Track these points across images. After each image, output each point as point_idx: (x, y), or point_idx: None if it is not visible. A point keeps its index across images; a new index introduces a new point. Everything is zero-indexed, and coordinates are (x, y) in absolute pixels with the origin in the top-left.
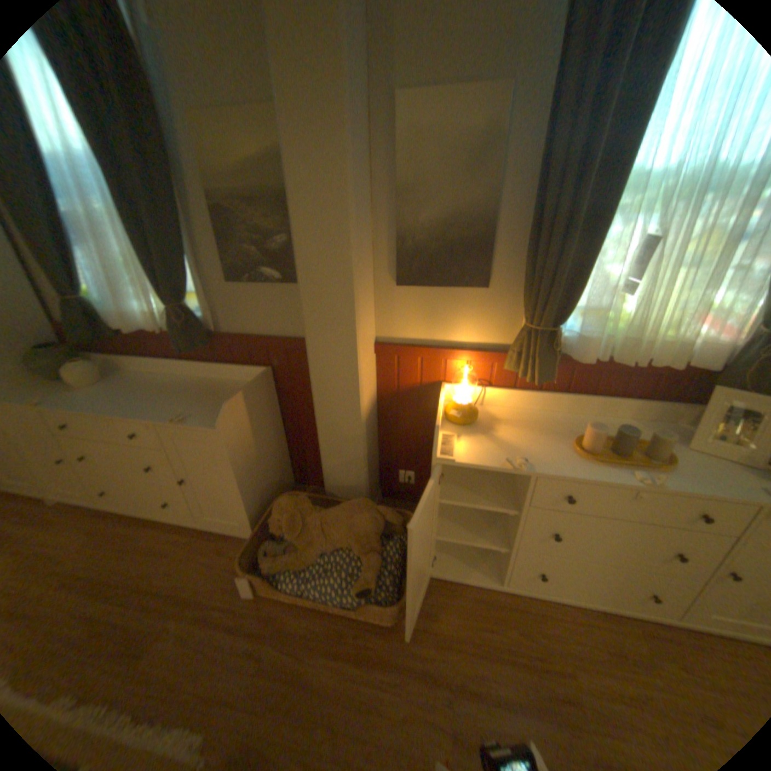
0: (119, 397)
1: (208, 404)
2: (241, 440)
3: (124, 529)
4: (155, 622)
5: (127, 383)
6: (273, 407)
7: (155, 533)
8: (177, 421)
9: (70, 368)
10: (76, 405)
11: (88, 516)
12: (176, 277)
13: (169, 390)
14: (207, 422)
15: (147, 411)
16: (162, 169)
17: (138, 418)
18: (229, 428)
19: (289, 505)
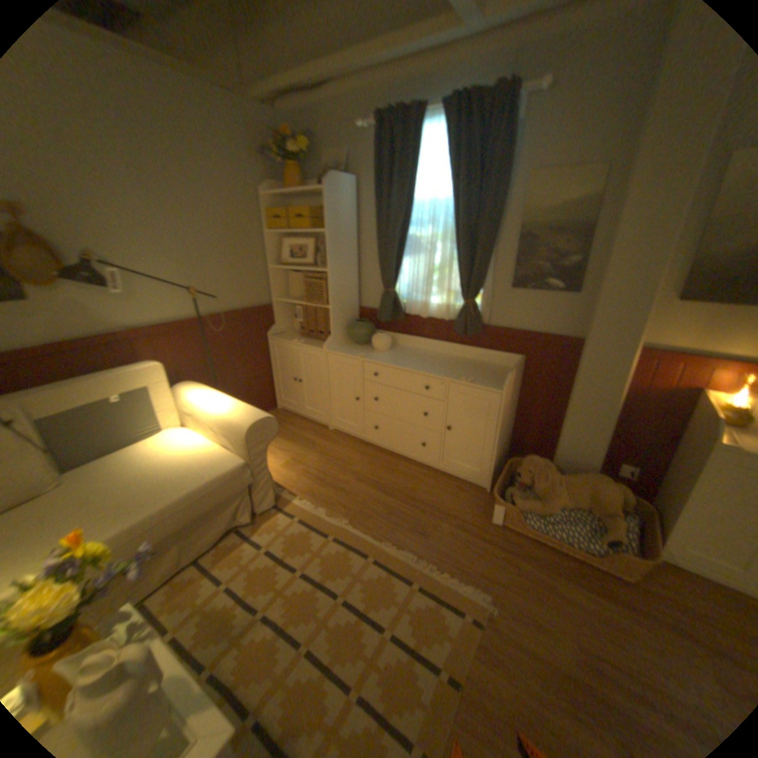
0: (413, 360)
1: (481, 374)
2: (508, 404)
3: (385, 455)
4: (430, 518)
5: (410, 352)
6: (519, 387)
7: (408, 464)
8: (471, 380)
9: (381, 336)
10: (388, 361)
11: (357, 441)
12: (481, 281)
13: (444, 361)
14: (491, 385)
15: (440, 371)
16: (502, 208)
17: (437, 374)
18: (508, 392)
19: (540, 461)
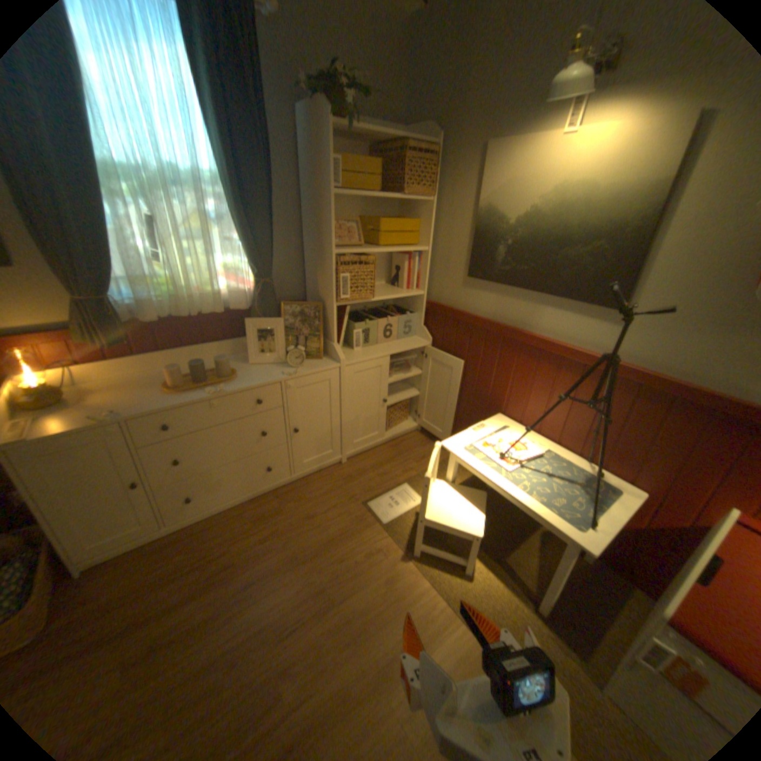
0: None
1: None
2: None
3: None
4: None
5: None
6: None
7: None
8: None
9: None
10: None
11: None
12: None
13: None
14: None
15: None
16: None
17: None
18: None
19: None
